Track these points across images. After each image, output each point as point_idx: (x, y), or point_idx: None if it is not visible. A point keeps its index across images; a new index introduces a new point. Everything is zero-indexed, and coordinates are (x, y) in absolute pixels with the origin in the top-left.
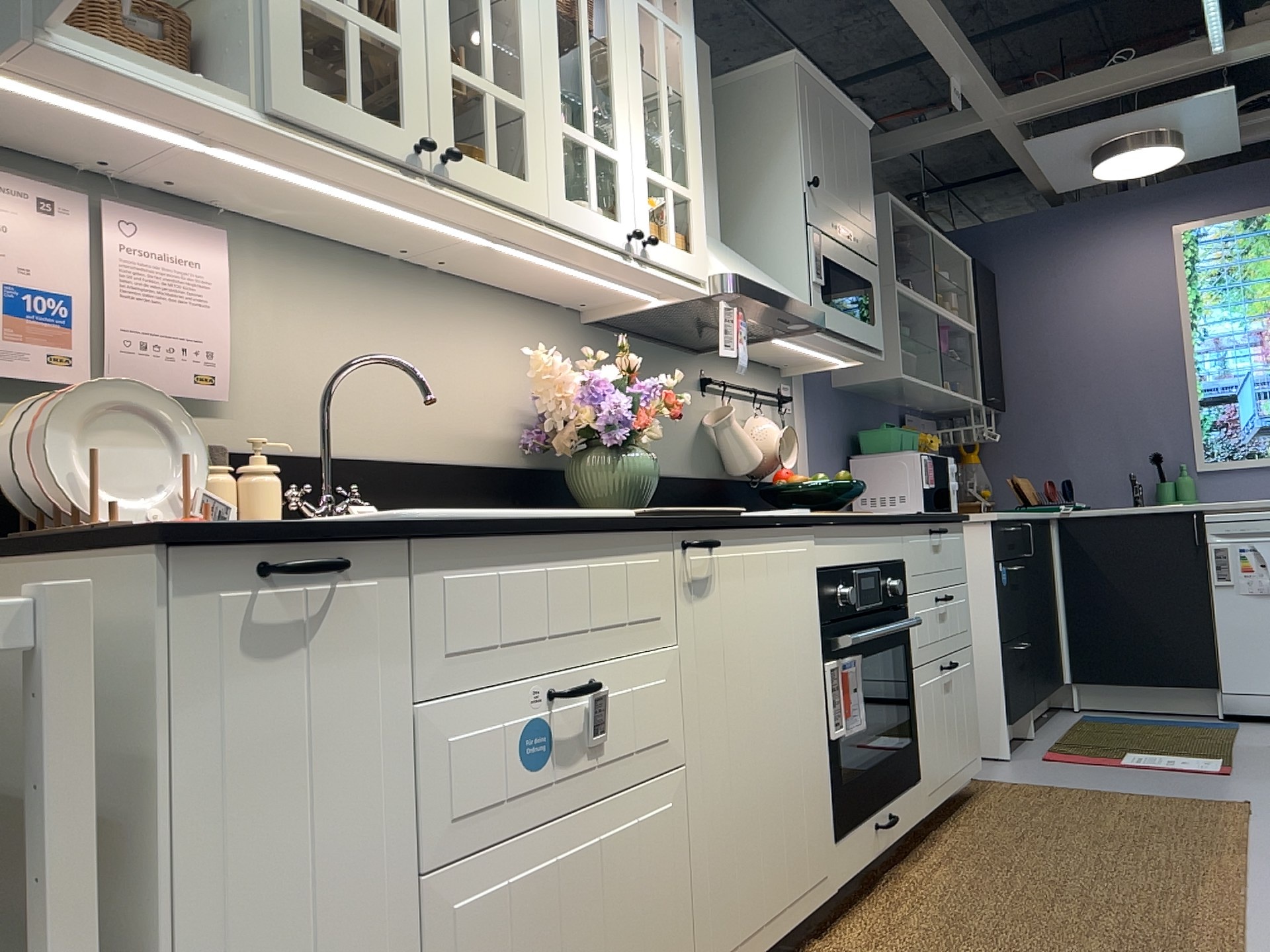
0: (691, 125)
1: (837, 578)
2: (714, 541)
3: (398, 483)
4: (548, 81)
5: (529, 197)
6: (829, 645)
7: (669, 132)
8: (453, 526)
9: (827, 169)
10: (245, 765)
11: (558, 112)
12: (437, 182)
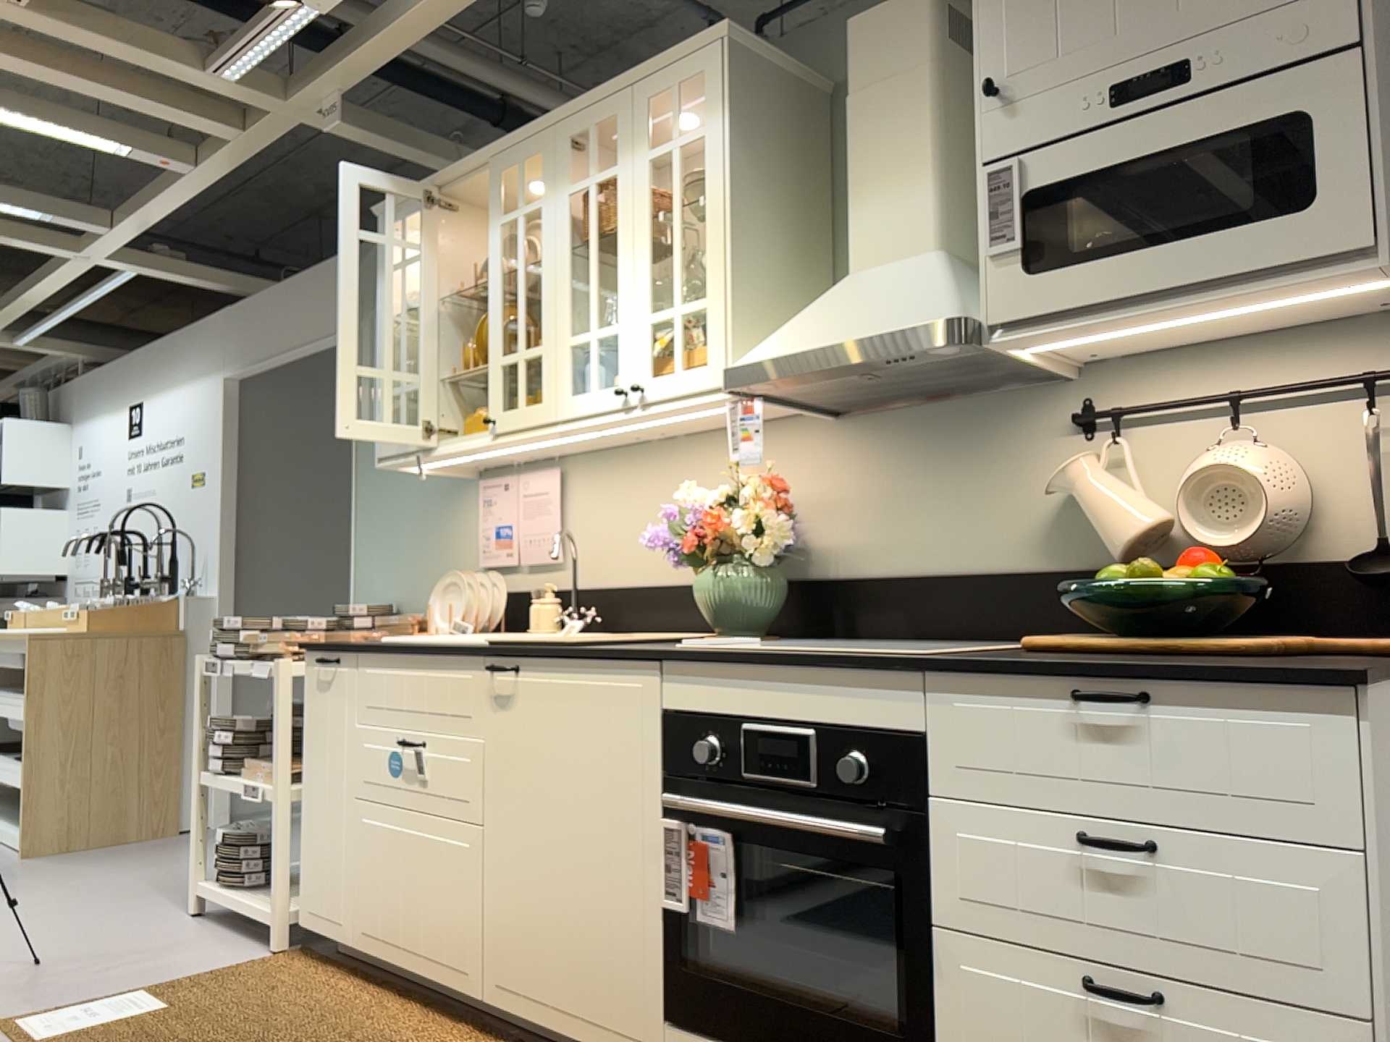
0: (708, 224)
1: (700, 727)
2: (518, 667)
3: (645, 602)
4: (557, 315)
5: (540, 413)
6: (673, 801)
7: (678, 256)
8: (363, 647)
9: (1060, 15)
10: (317, 727)
11: (565, 332)
12: (498, 434)
